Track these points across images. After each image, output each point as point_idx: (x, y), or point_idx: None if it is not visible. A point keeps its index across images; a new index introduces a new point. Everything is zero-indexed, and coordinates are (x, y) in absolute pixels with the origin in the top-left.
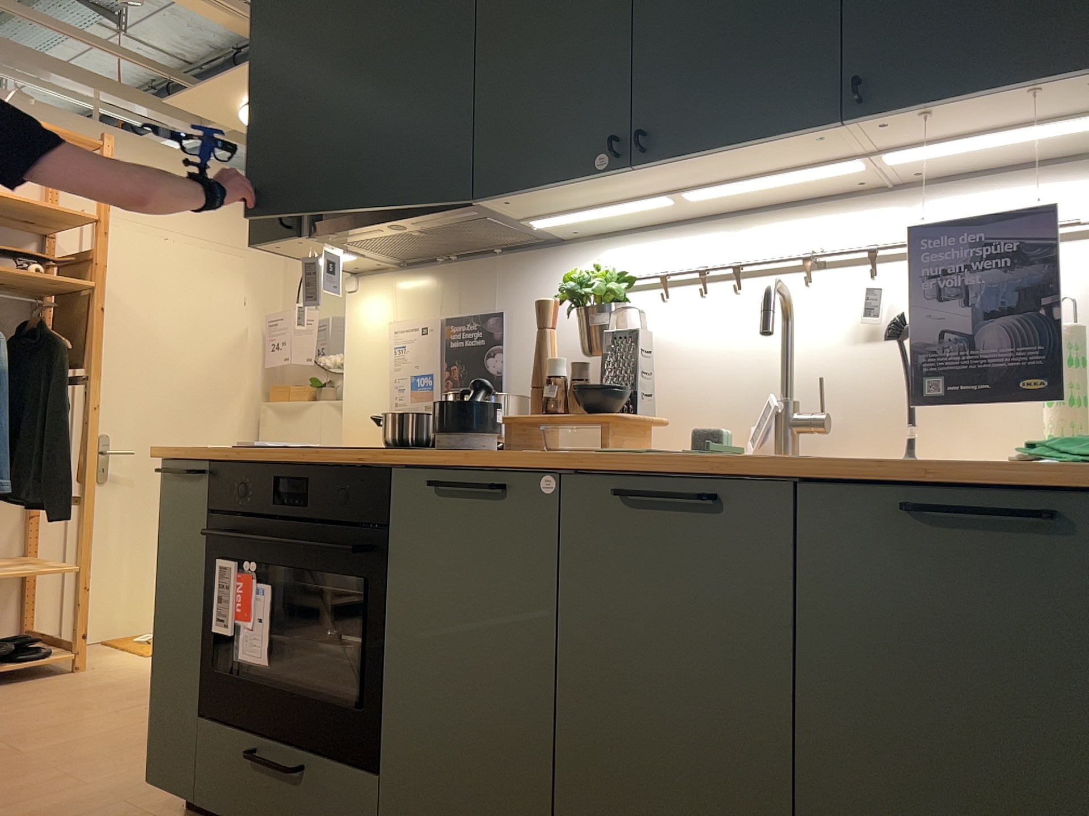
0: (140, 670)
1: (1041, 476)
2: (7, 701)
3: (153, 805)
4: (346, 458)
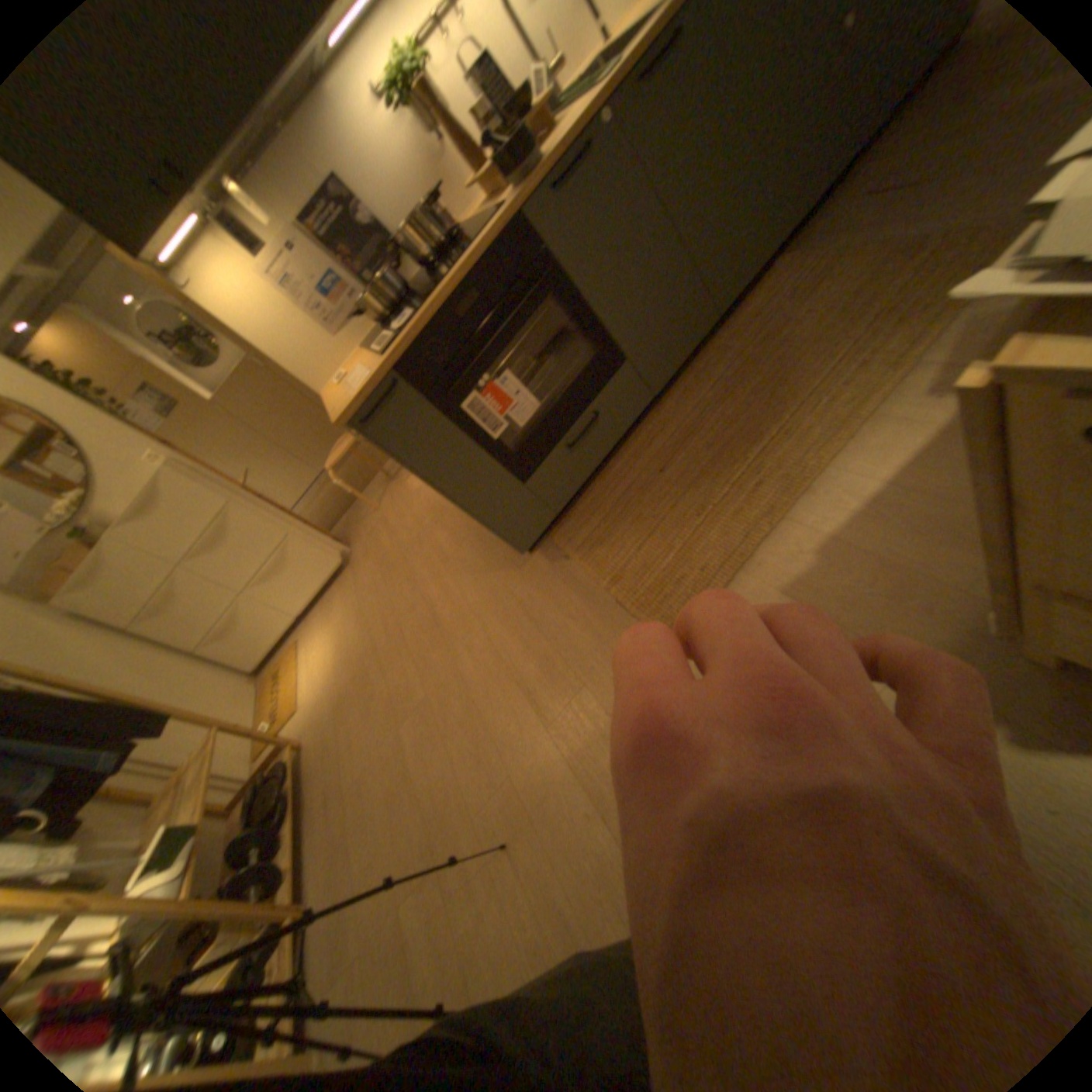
0: (319, 696)
1: None
2: (331, 763)
3: (518, 571)
4: (484, 239)
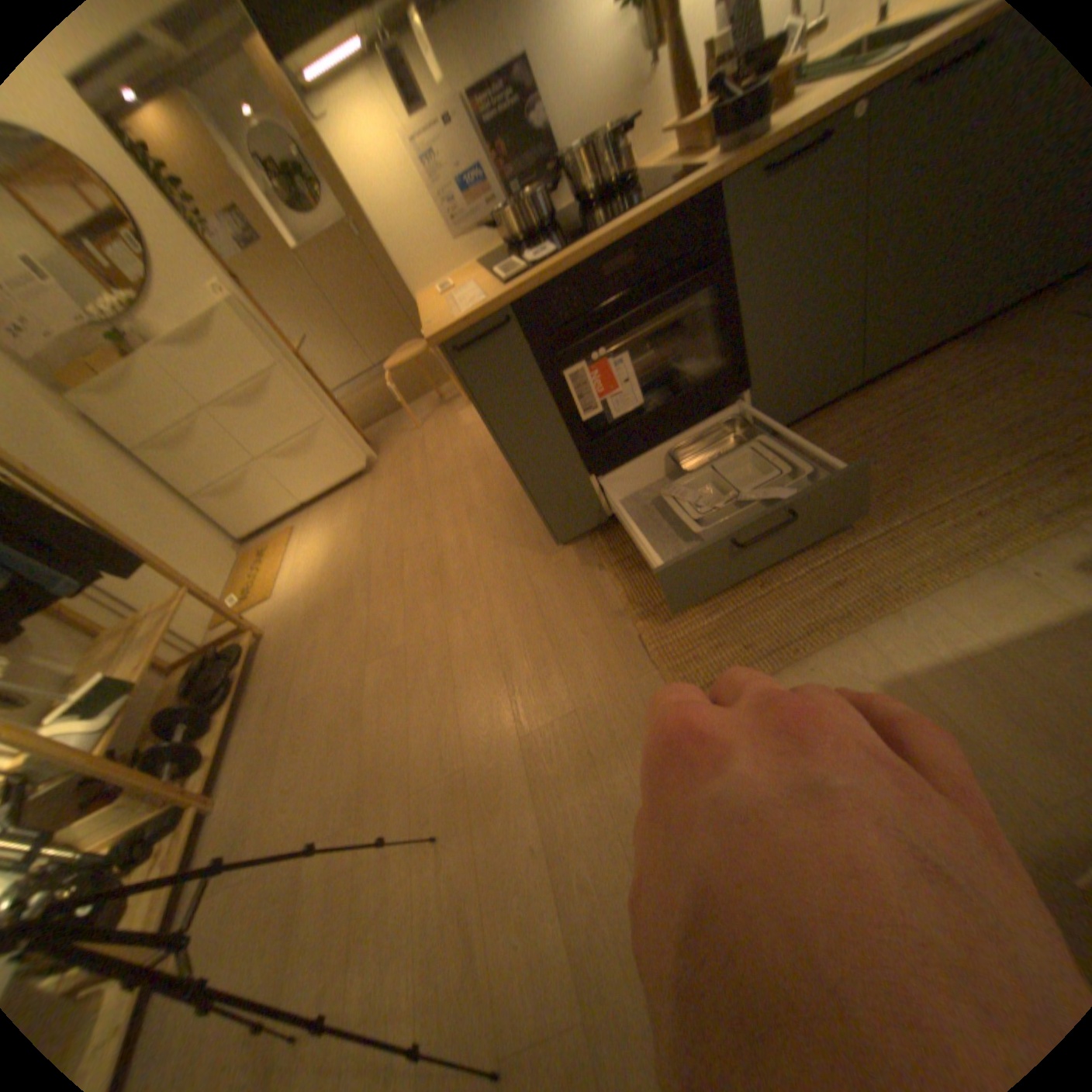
0: (296, 595)
1: None
2: (285, 670)
3: (543, 560)
4: (666, 201)
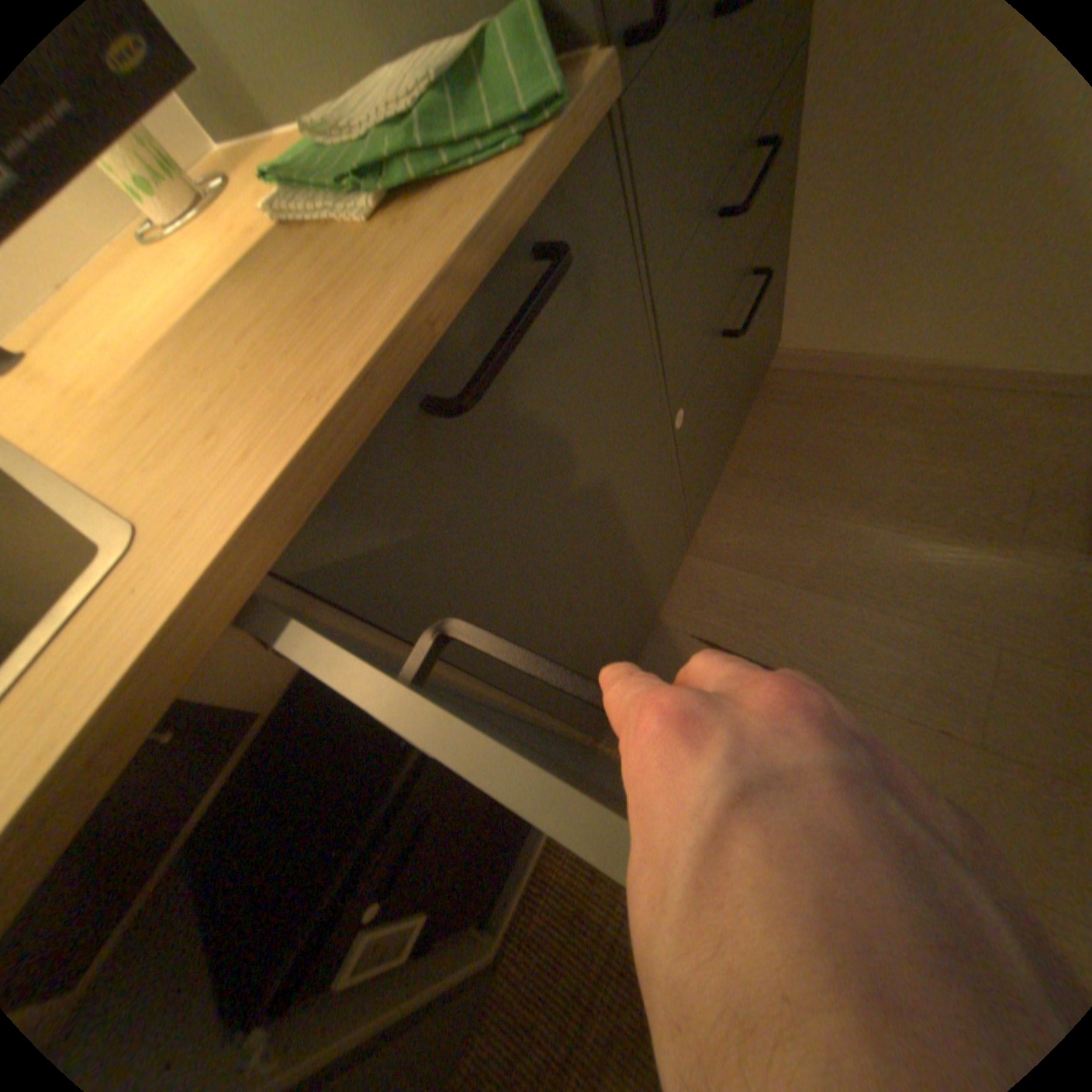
0: None
1: (507, 195)
2: None
3: None
4: None
